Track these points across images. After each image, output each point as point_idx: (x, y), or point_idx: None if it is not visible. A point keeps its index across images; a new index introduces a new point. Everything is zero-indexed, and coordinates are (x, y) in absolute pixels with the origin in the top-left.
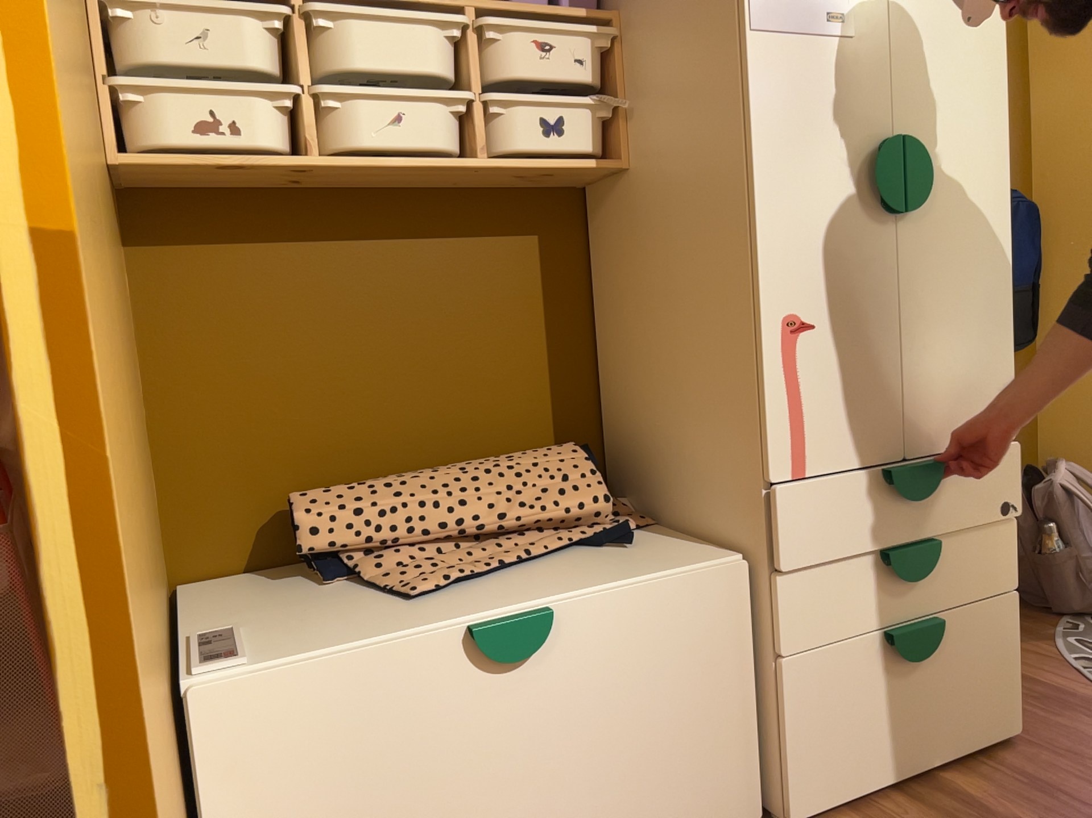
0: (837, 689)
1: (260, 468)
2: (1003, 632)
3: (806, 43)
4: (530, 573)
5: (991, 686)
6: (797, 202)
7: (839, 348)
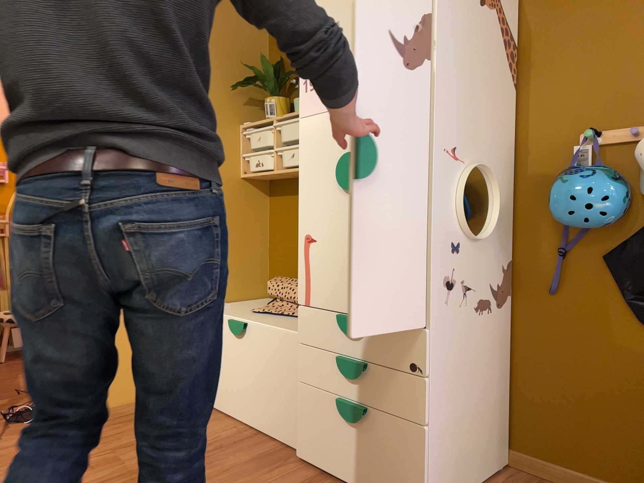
0: (316, 410)
1: (287, 268)
2: (411, 448)
3: (318, 116)
4: (279, 318)
5: (400, 475)
6: (312, 186)
7: (324, 251)
